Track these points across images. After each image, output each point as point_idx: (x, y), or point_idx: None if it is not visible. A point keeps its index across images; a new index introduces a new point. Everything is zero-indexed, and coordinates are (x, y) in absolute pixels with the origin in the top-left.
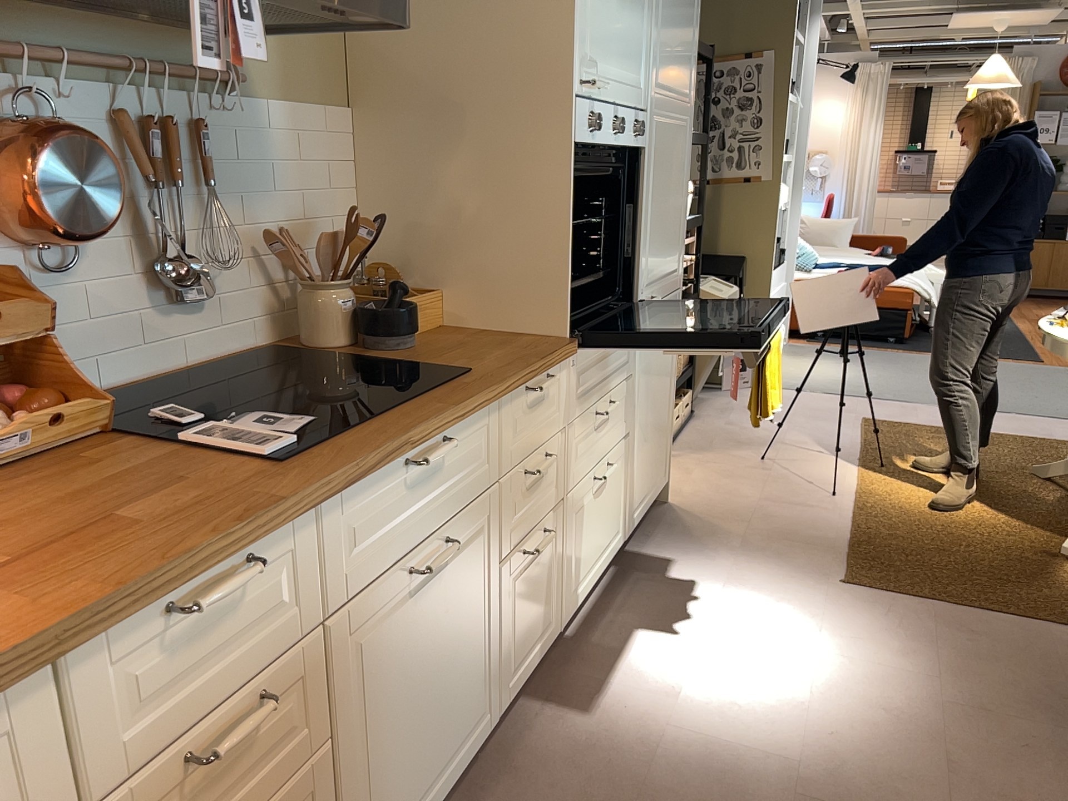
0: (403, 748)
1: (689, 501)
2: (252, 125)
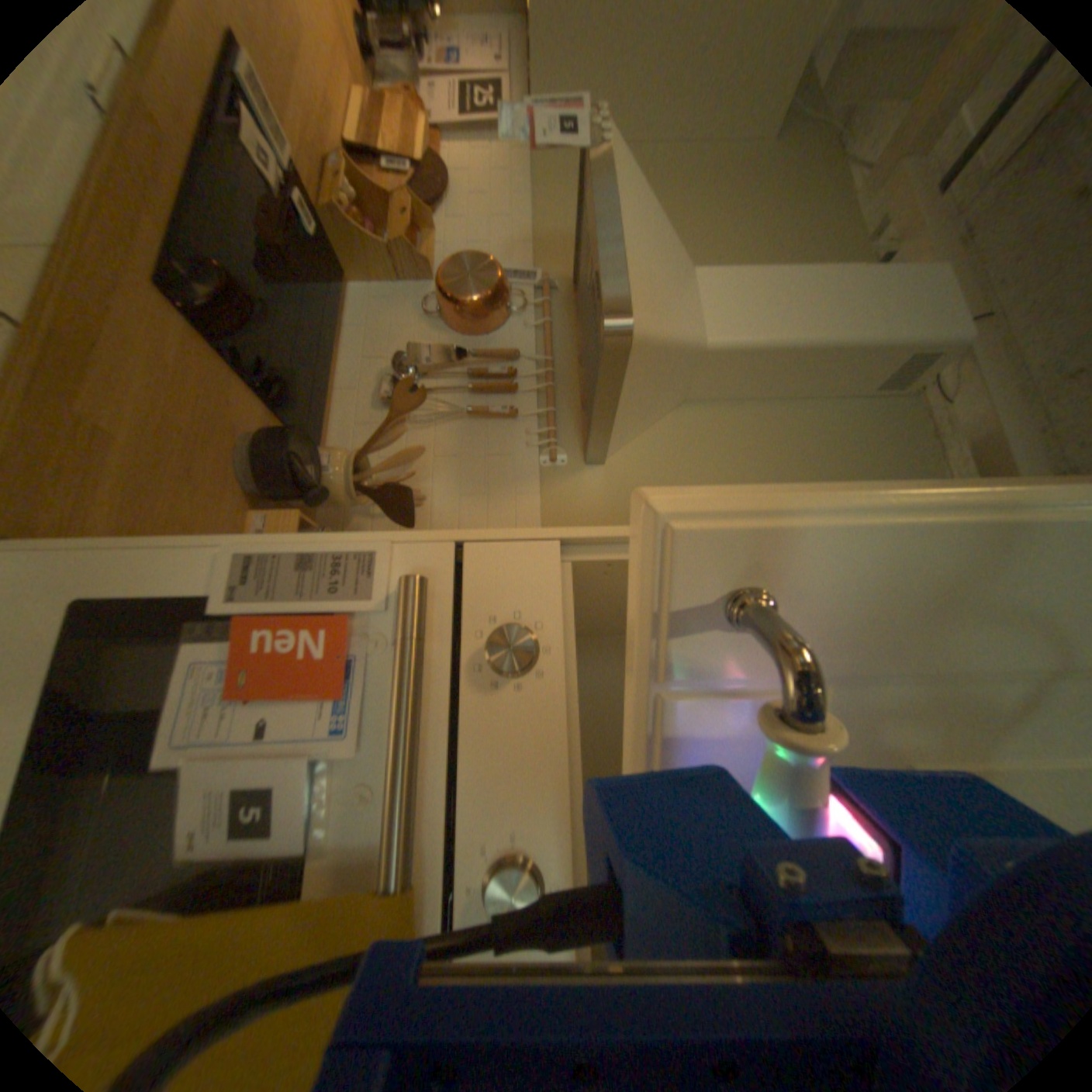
0: None
1: None
2: (518, 471)
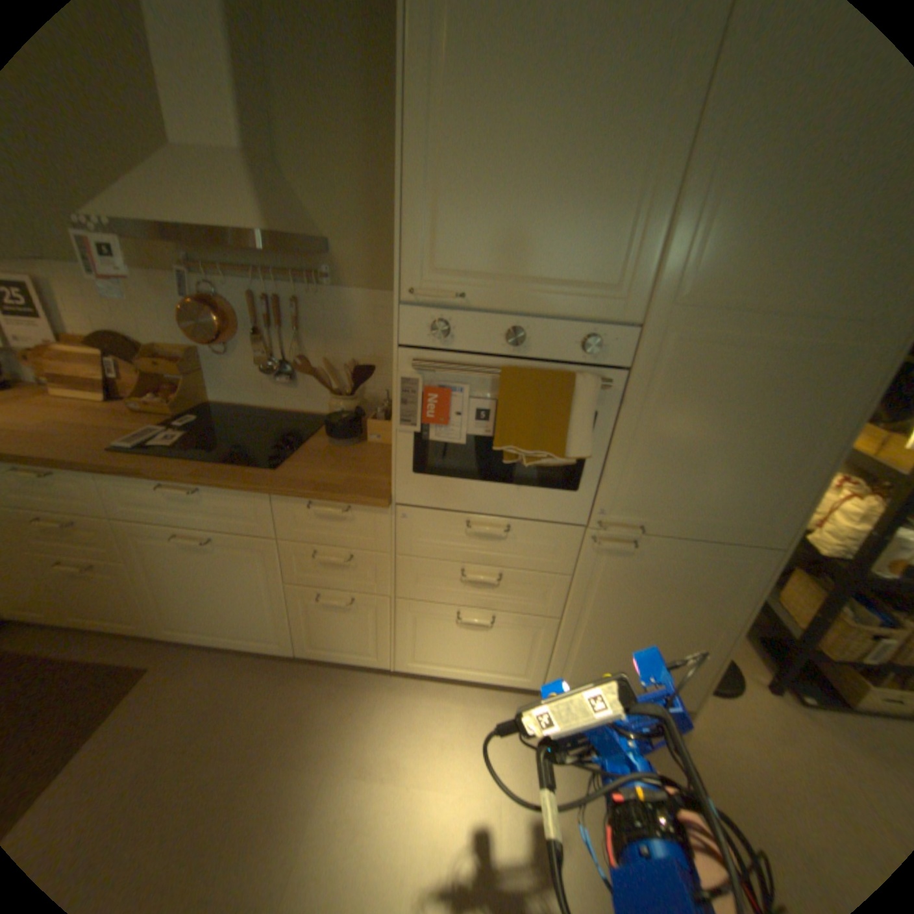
0: (184, 605)
1: (711, 752)
2: (331, 299)
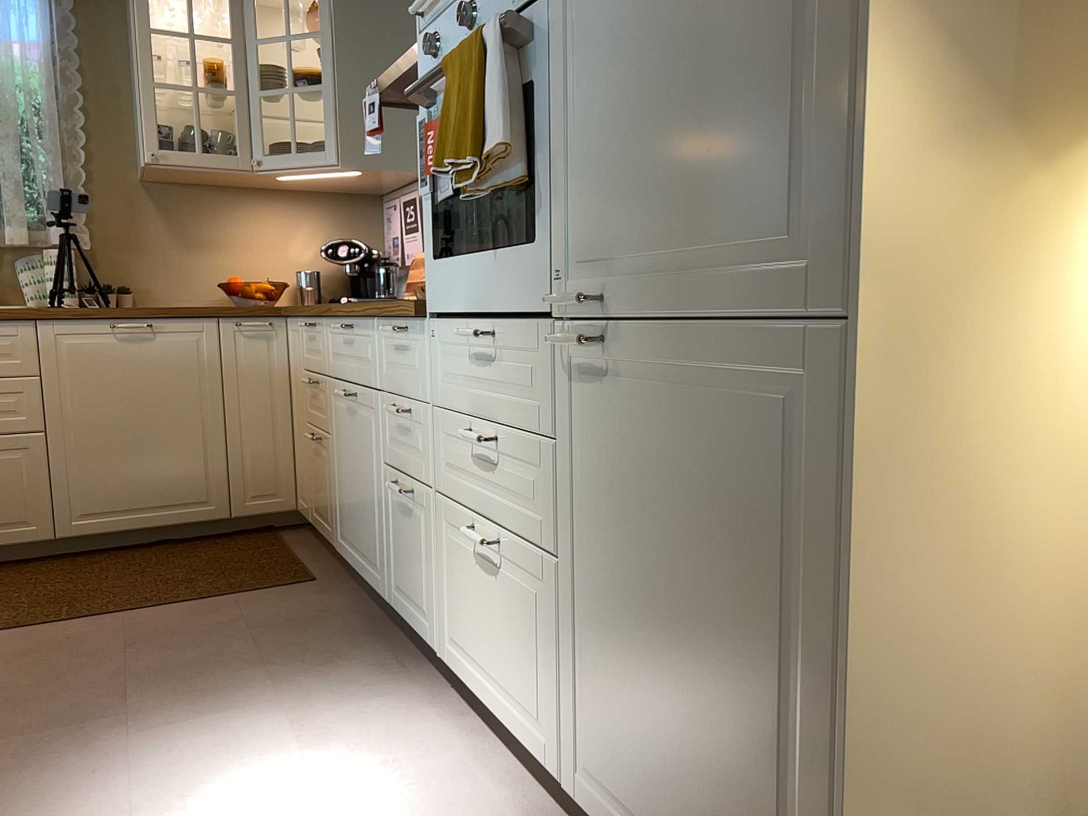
0: (346, 497)
1: None
2: None
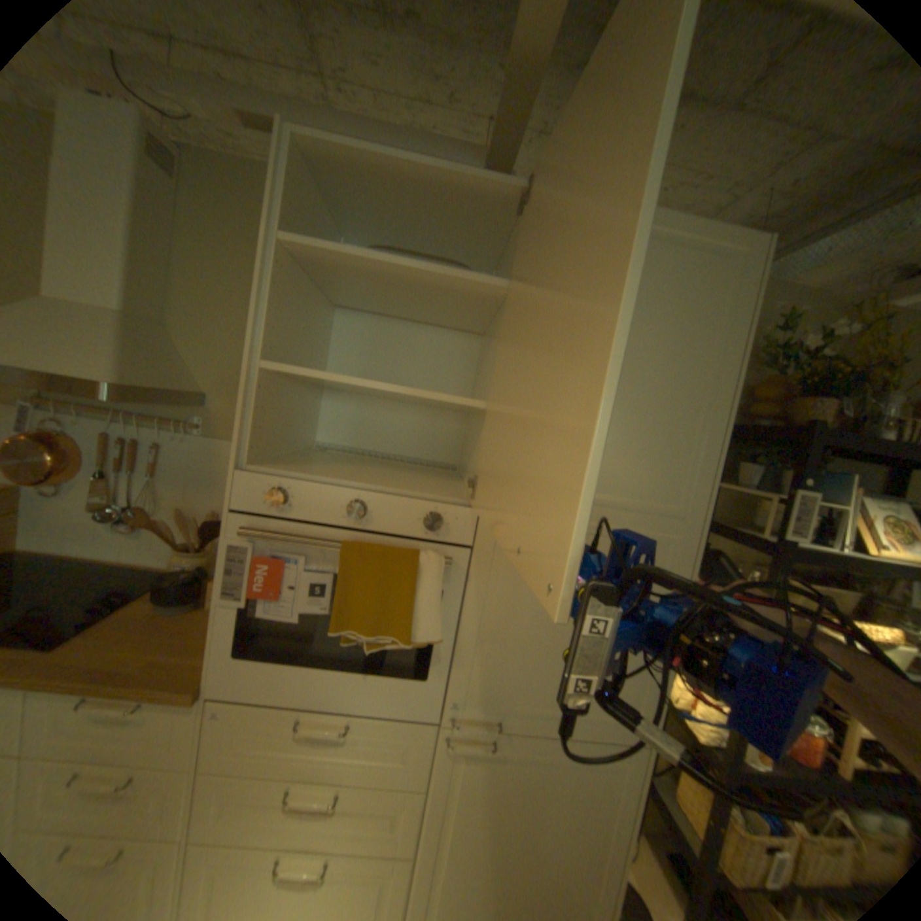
0: None
1: None
2: (199, 450)
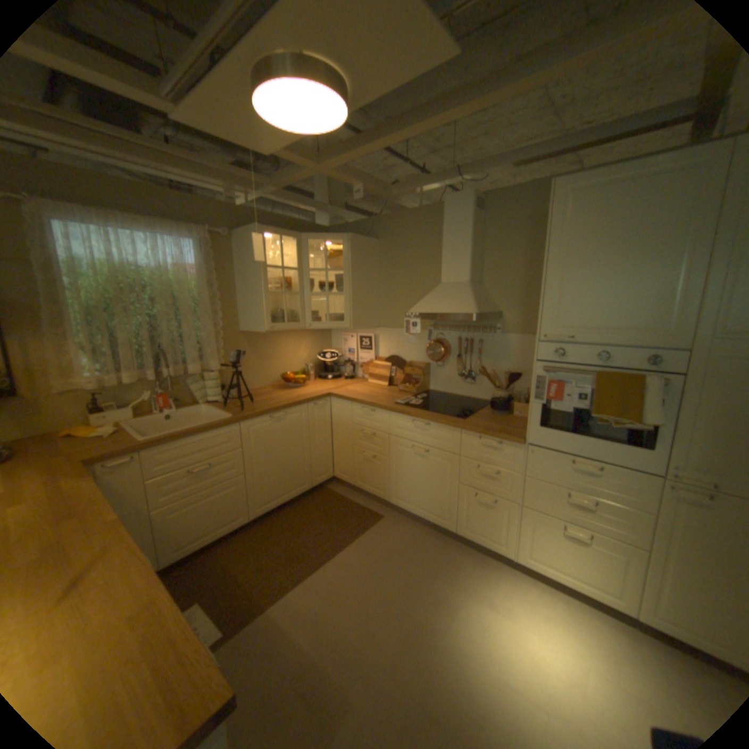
0: (408, 485)
1: None
2: (500, 340)
